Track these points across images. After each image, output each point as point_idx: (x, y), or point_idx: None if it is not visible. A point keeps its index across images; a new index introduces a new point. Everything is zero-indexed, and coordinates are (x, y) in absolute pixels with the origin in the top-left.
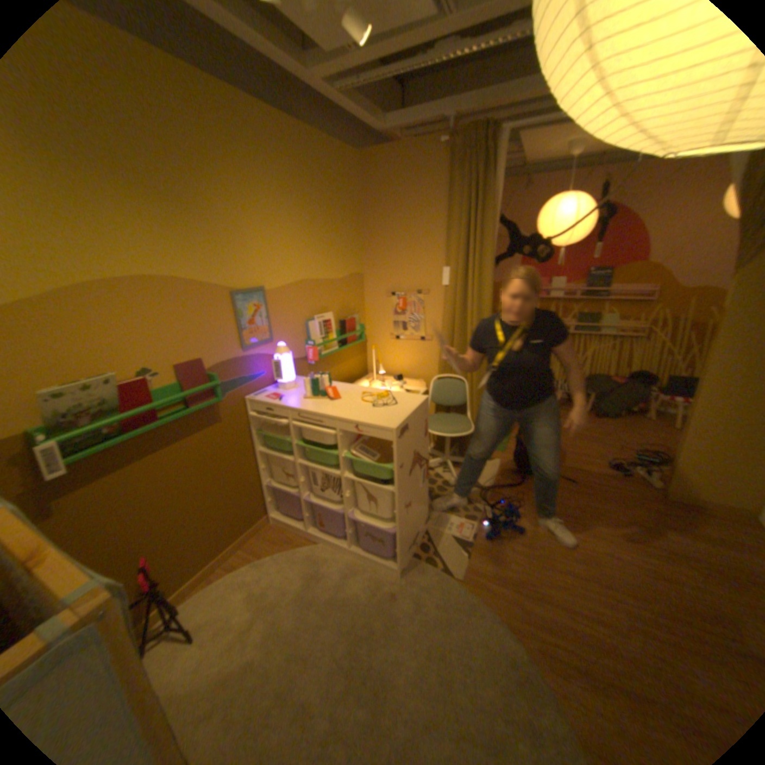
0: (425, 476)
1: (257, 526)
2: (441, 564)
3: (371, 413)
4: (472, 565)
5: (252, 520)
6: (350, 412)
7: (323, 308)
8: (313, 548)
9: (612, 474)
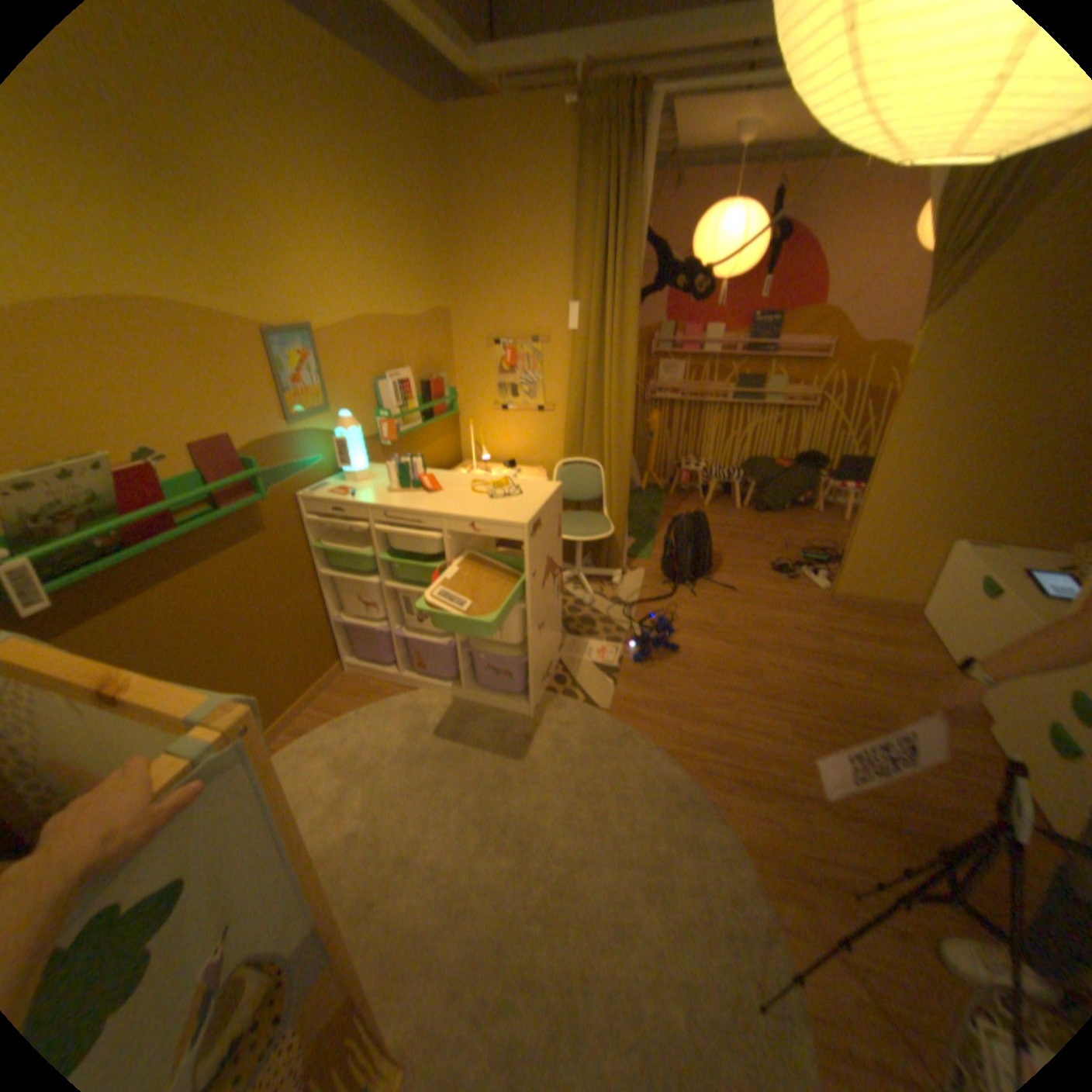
0: (559, 589)
1: (328, 675)
2: (582, 695)
3: (490, 506)
4: (619, 692)
5: (320, 668)
6: (460, 506)
7: (397, 360)
8: (413, 695)
9: (775, 576)
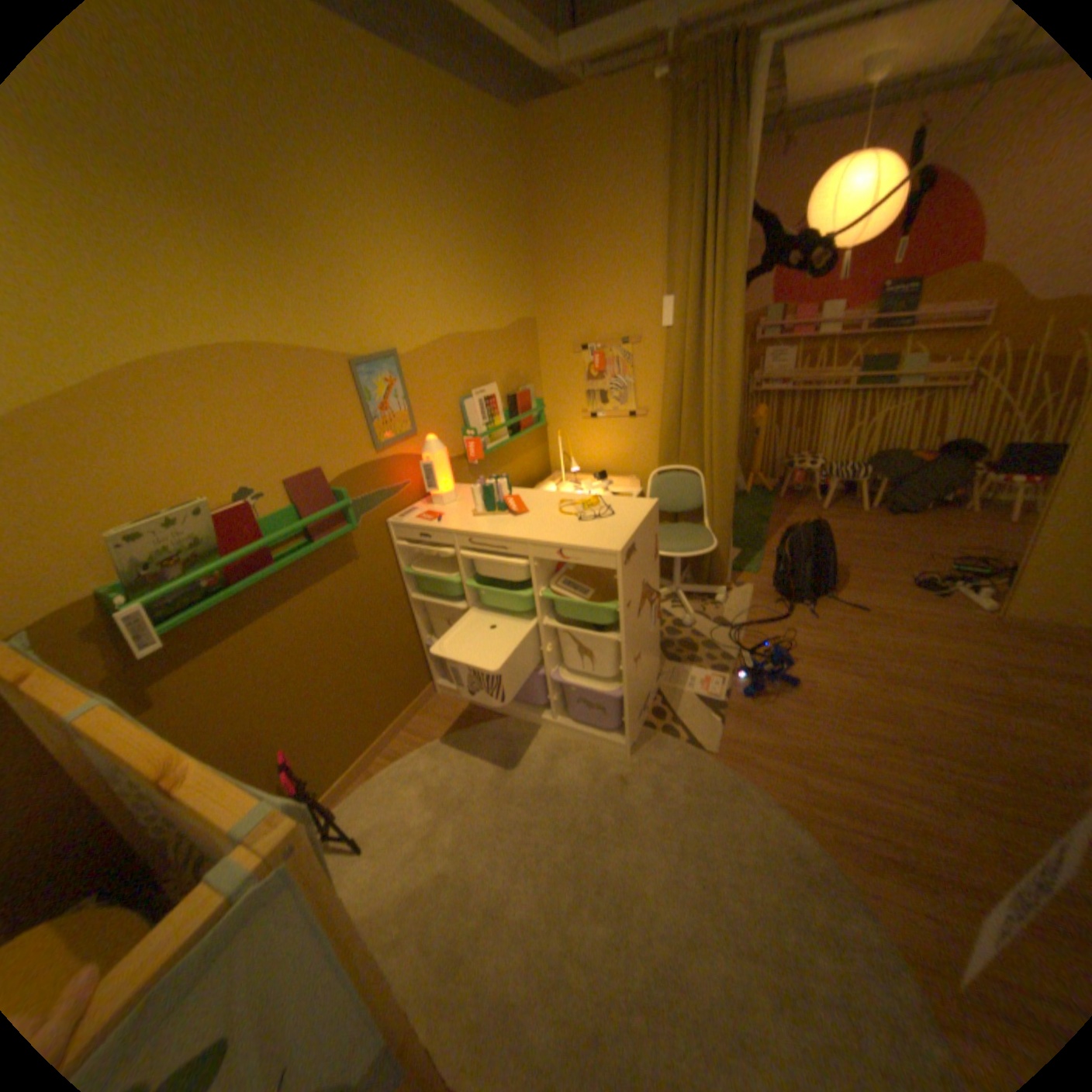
0: (657, 615)
1: (422, 697)
2: (685, 734)
3: (579, 531)
4: (729, 733)
5: (414, 691)
6: (547, 532)
7: (483, 377)
8: (503, 723)
9: (920, 594)
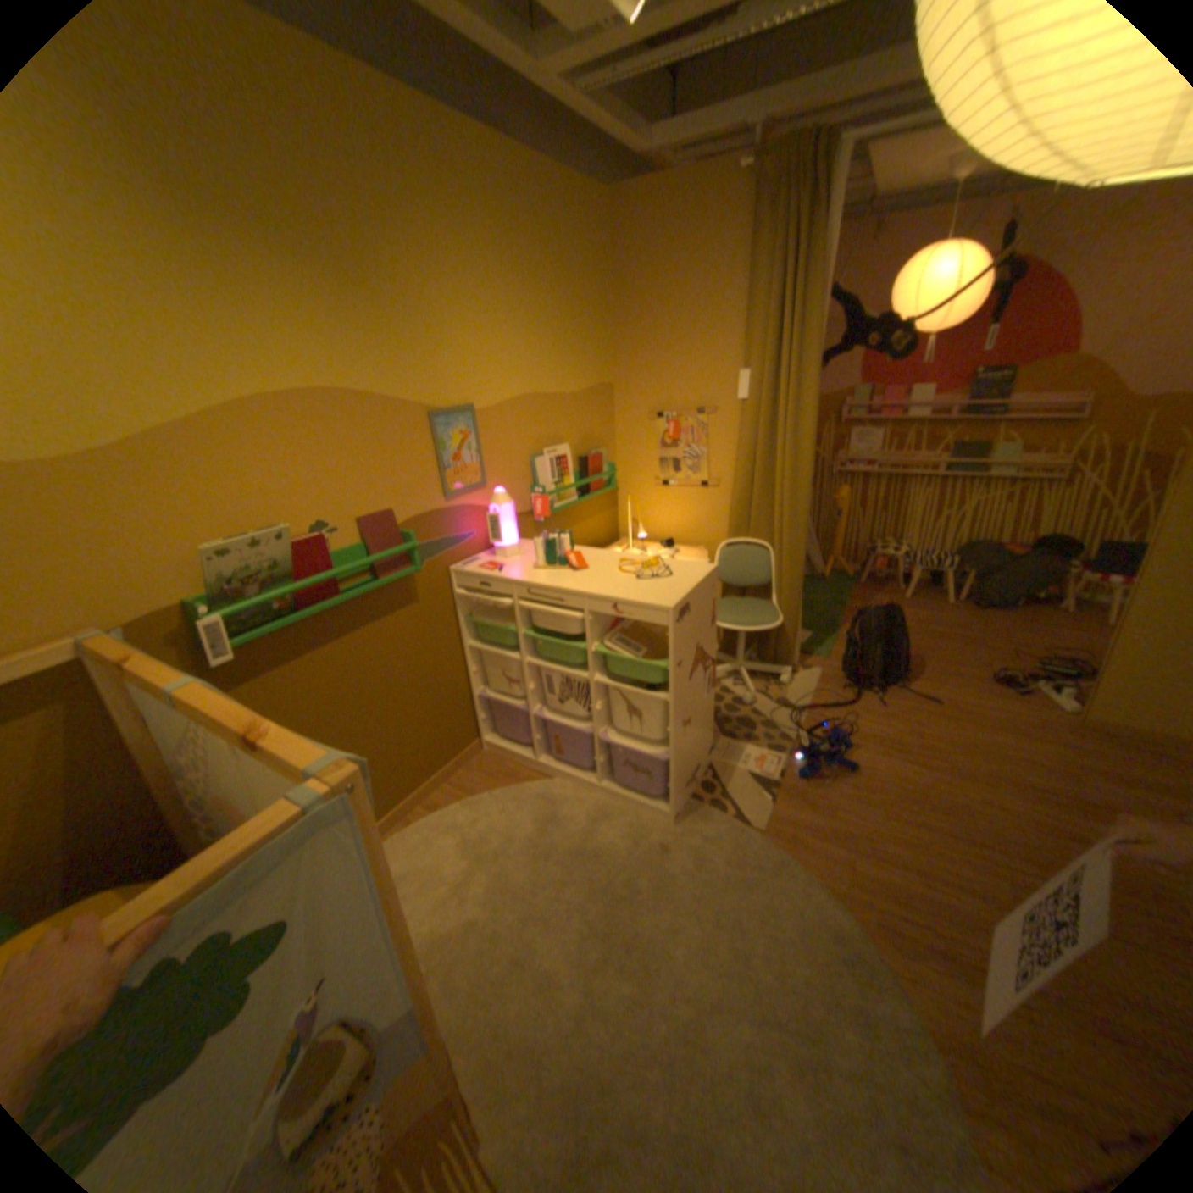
0: (711, 684)
1: (467, 752)
2: (733, 809)
3: (635, 588)
4: (779, 812)
5: (460, 745)
6: (604, 587)
7: (555, 438)
8: (547, 784)
9: (999, 691)
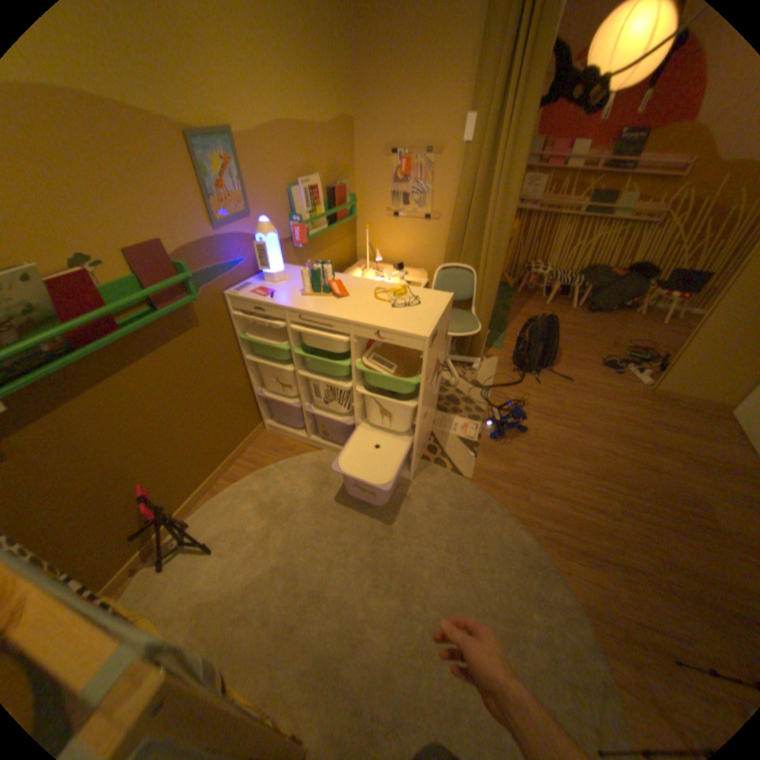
0: (440, 382)
1: (254, 433)
2: (449, 464)
3: (393, 316)
4: (479, 464)
5: (248, 429)
6: (367, 315)
7: (308, 168)
8: (318, 454)
9: (605, 371)
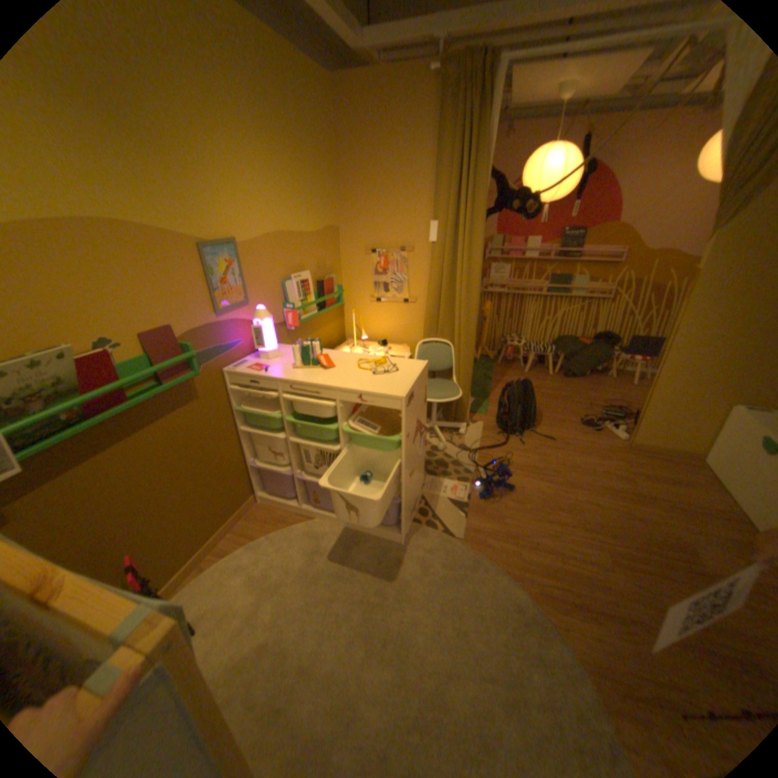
0: (424, 443)
1: (245, 506)
2: (441, 526)
3: (374, 381)
4: (470, 524)
5: (239, 501)
6: (350, 381)
7: (300, 266)
8: (310, 524)
9: (584, 429)
